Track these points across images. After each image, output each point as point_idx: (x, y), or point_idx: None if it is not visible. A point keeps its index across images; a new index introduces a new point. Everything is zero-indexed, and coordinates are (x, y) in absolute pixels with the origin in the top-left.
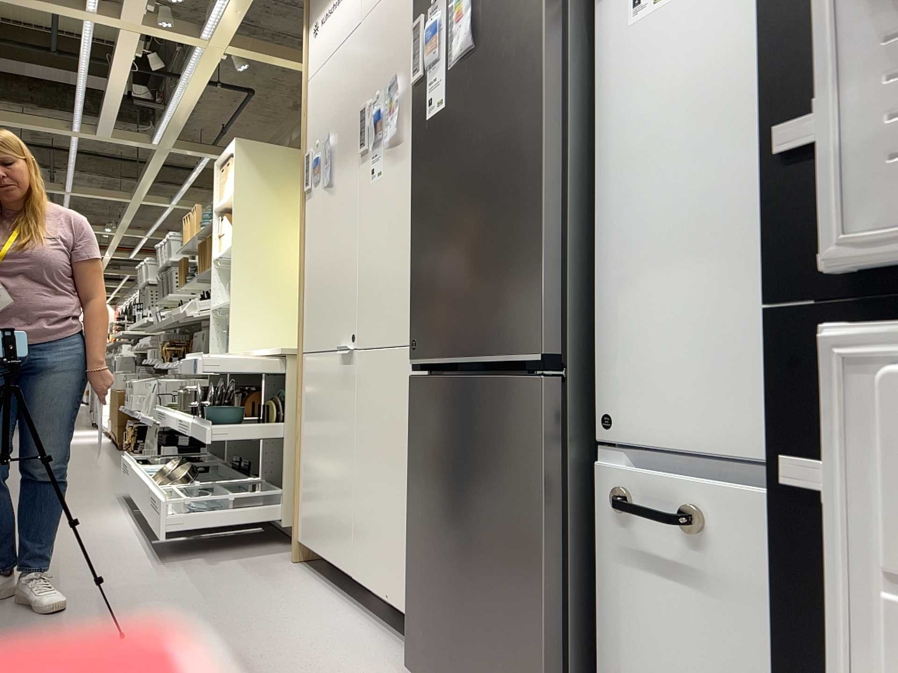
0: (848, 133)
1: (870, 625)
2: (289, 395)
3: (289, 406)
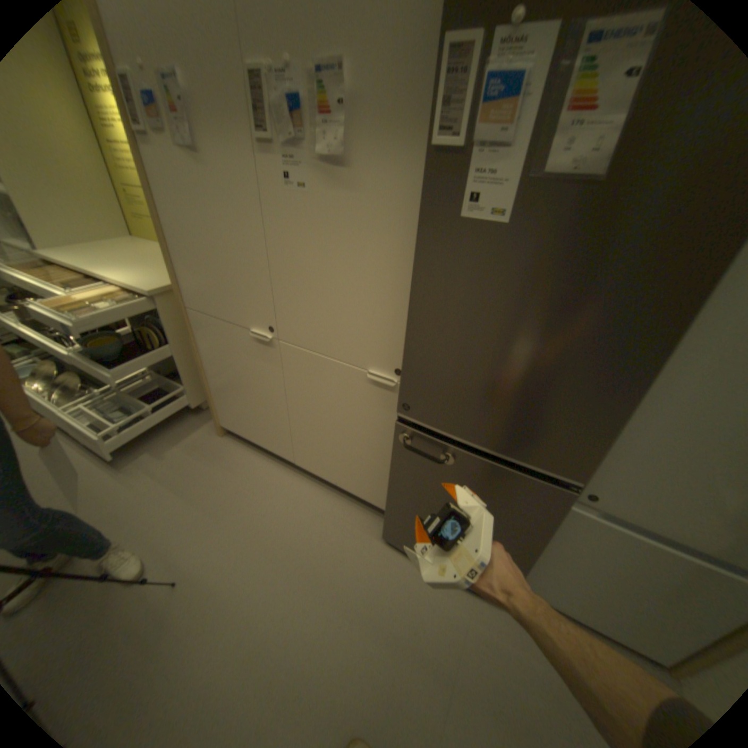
0: None
1: None
2: (168, 325)
3: (171, 332)
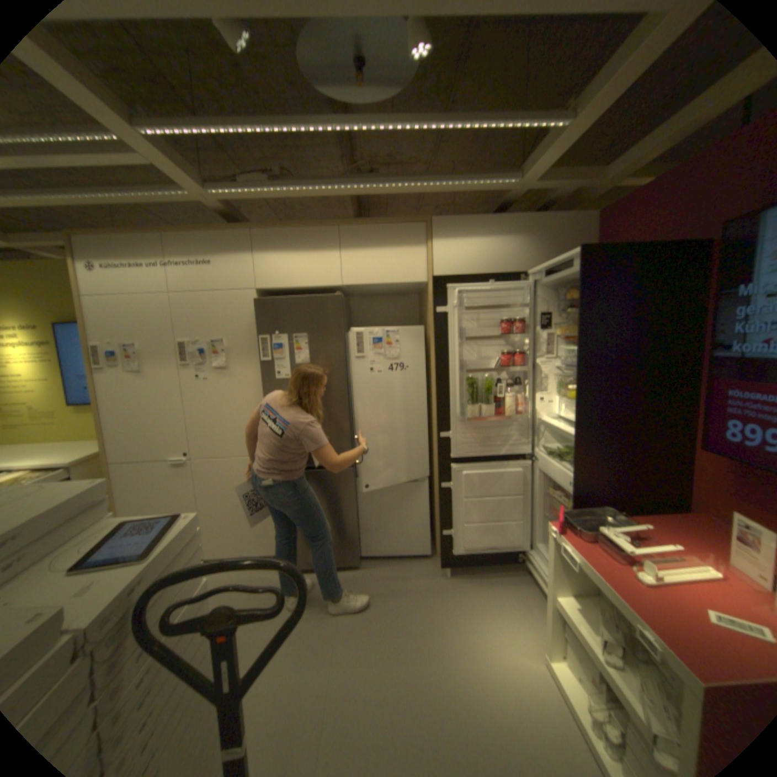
0: (448, 436)
1: (454, 502)
2: None
3: None
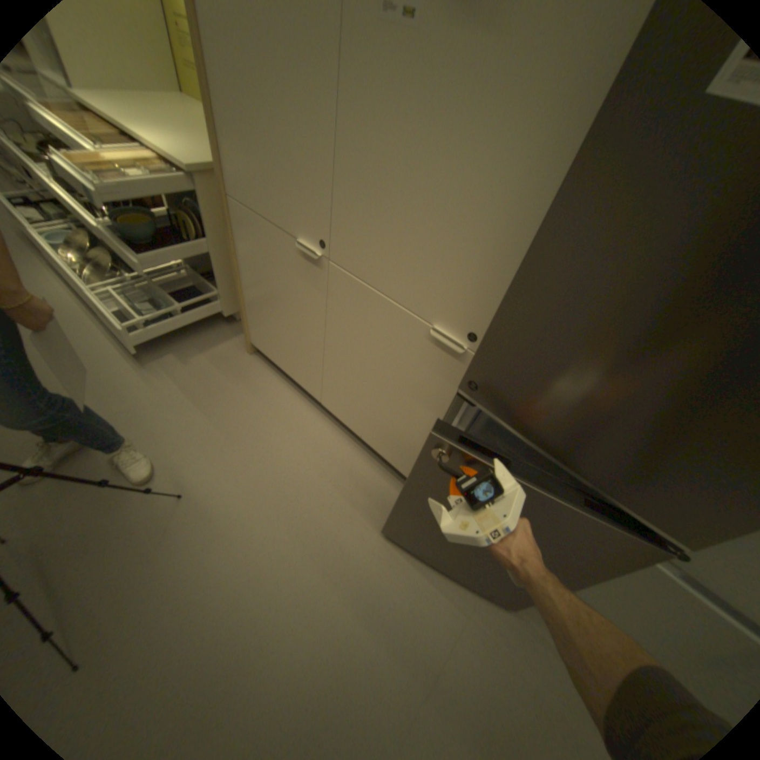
0: None
1: None
2: (206, 213)
3: (209, 224)
